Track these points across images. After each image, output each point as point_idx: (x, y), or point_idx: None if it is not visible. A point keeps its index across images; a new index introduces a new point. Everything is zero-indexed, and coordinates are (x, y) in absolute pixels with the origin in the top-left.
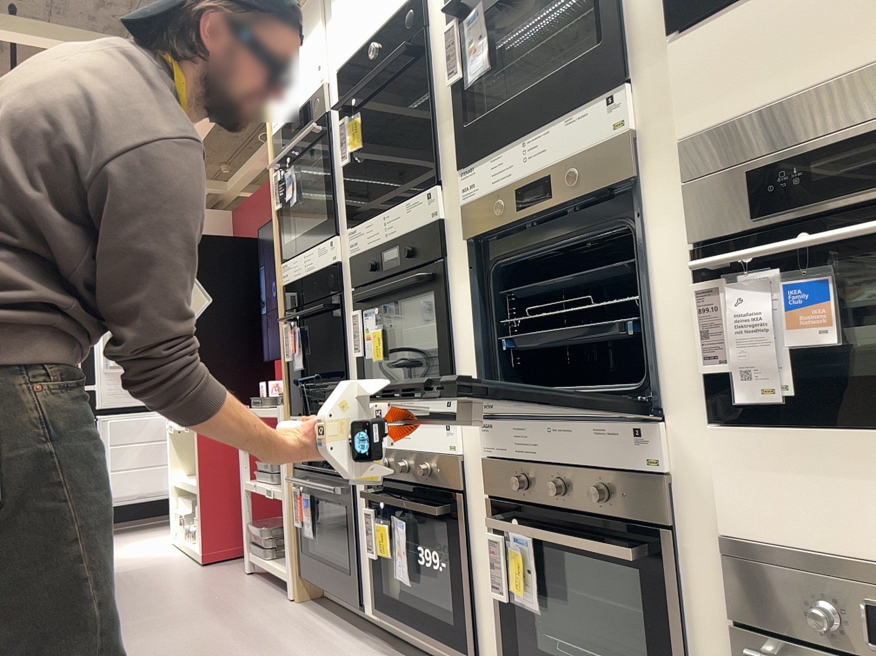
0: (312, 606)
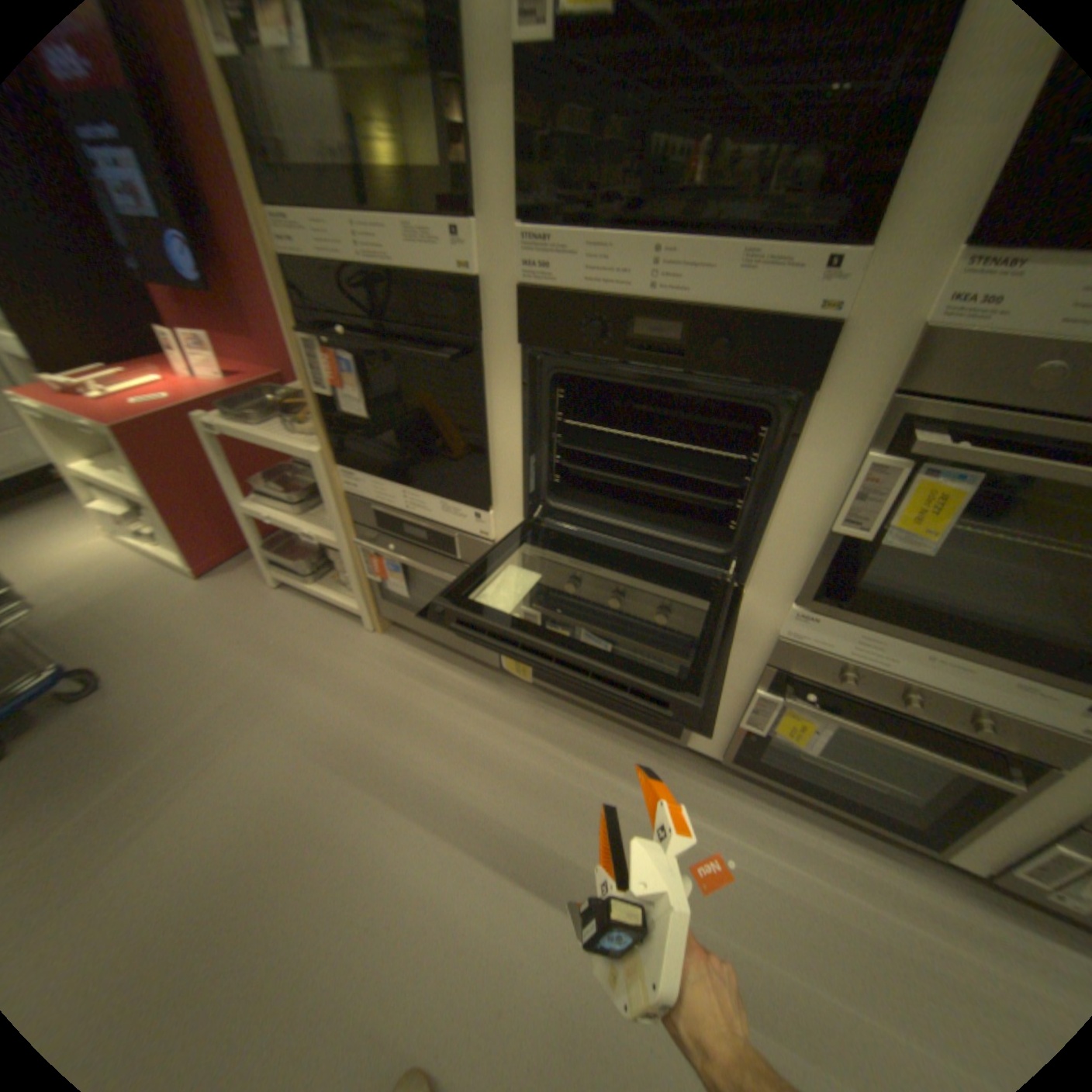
0: (405, 637)
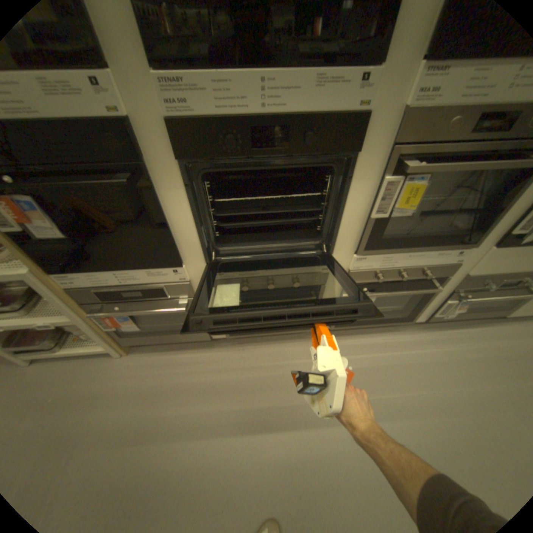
0: (141, 350)
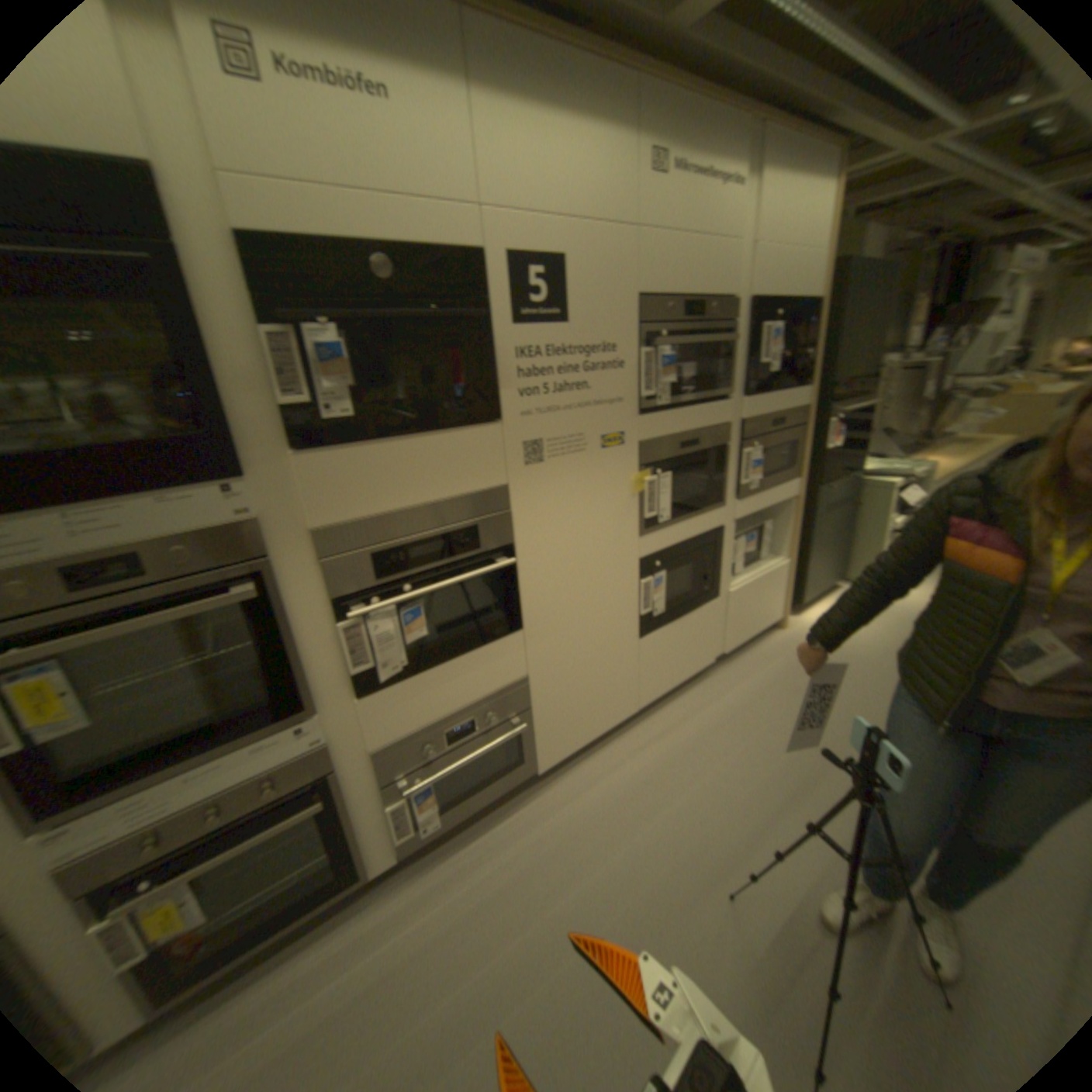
0: None
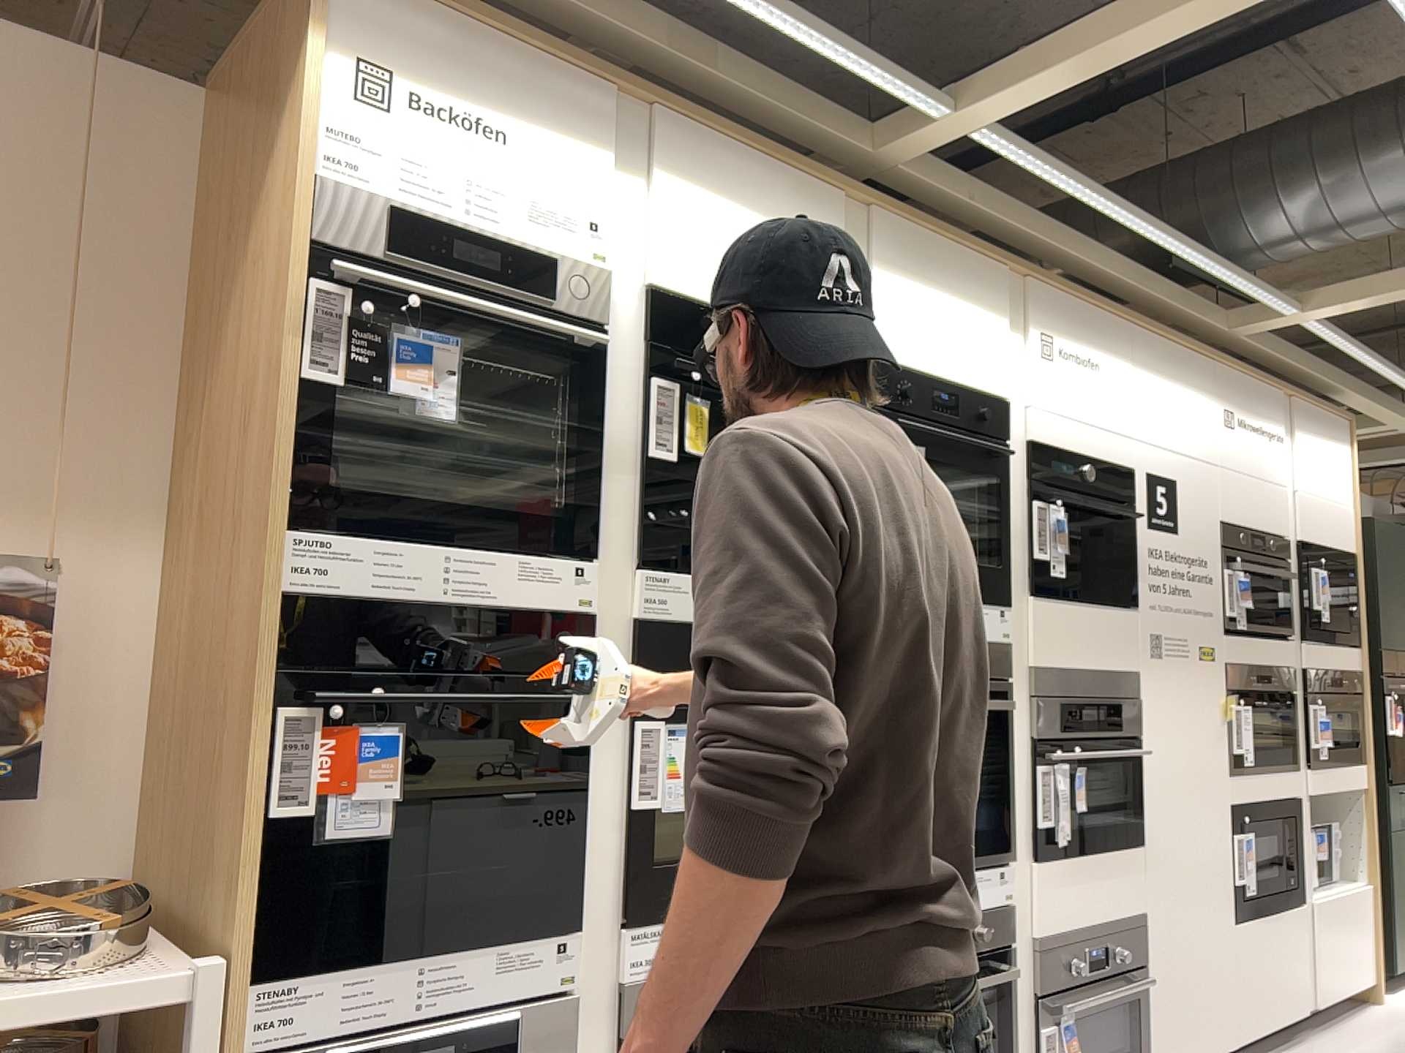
0: None
